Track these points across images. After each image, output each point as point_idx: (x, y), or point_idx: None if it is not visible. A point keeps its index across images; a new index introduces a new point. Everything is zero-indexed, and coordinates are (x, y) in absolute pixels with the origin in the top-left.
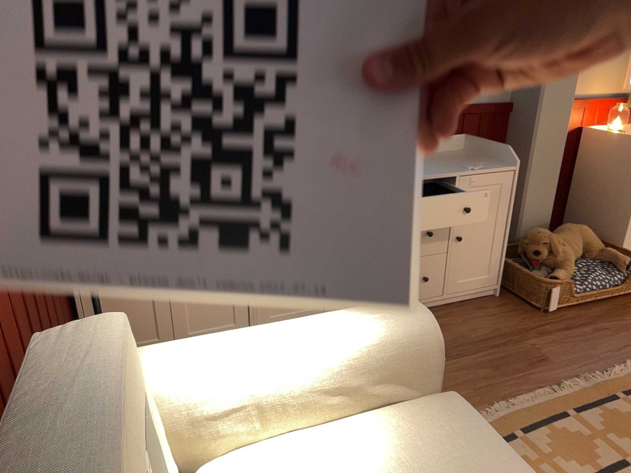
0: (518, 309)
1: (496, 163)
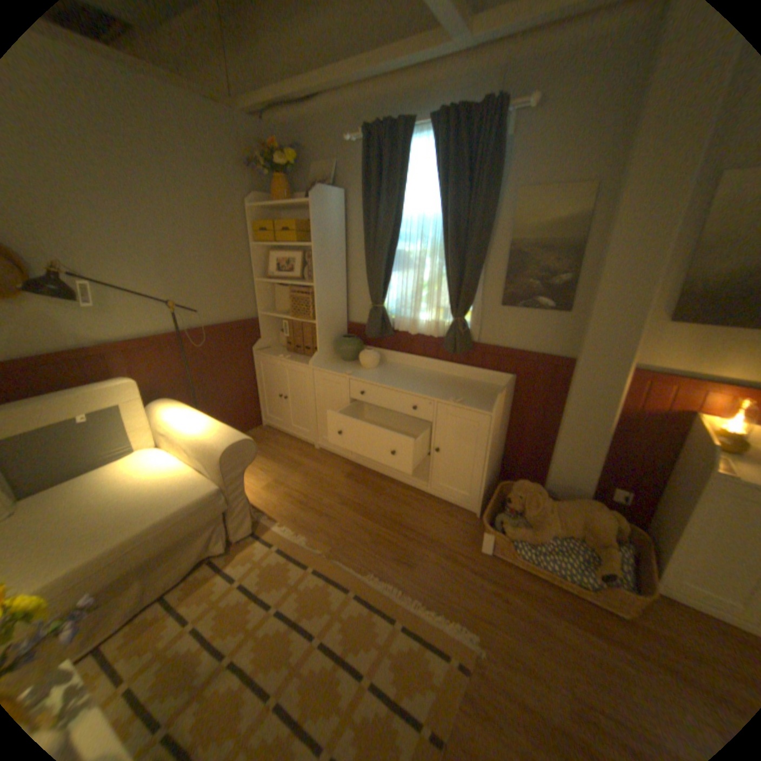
0: (470, 535)
1: (489, 405)
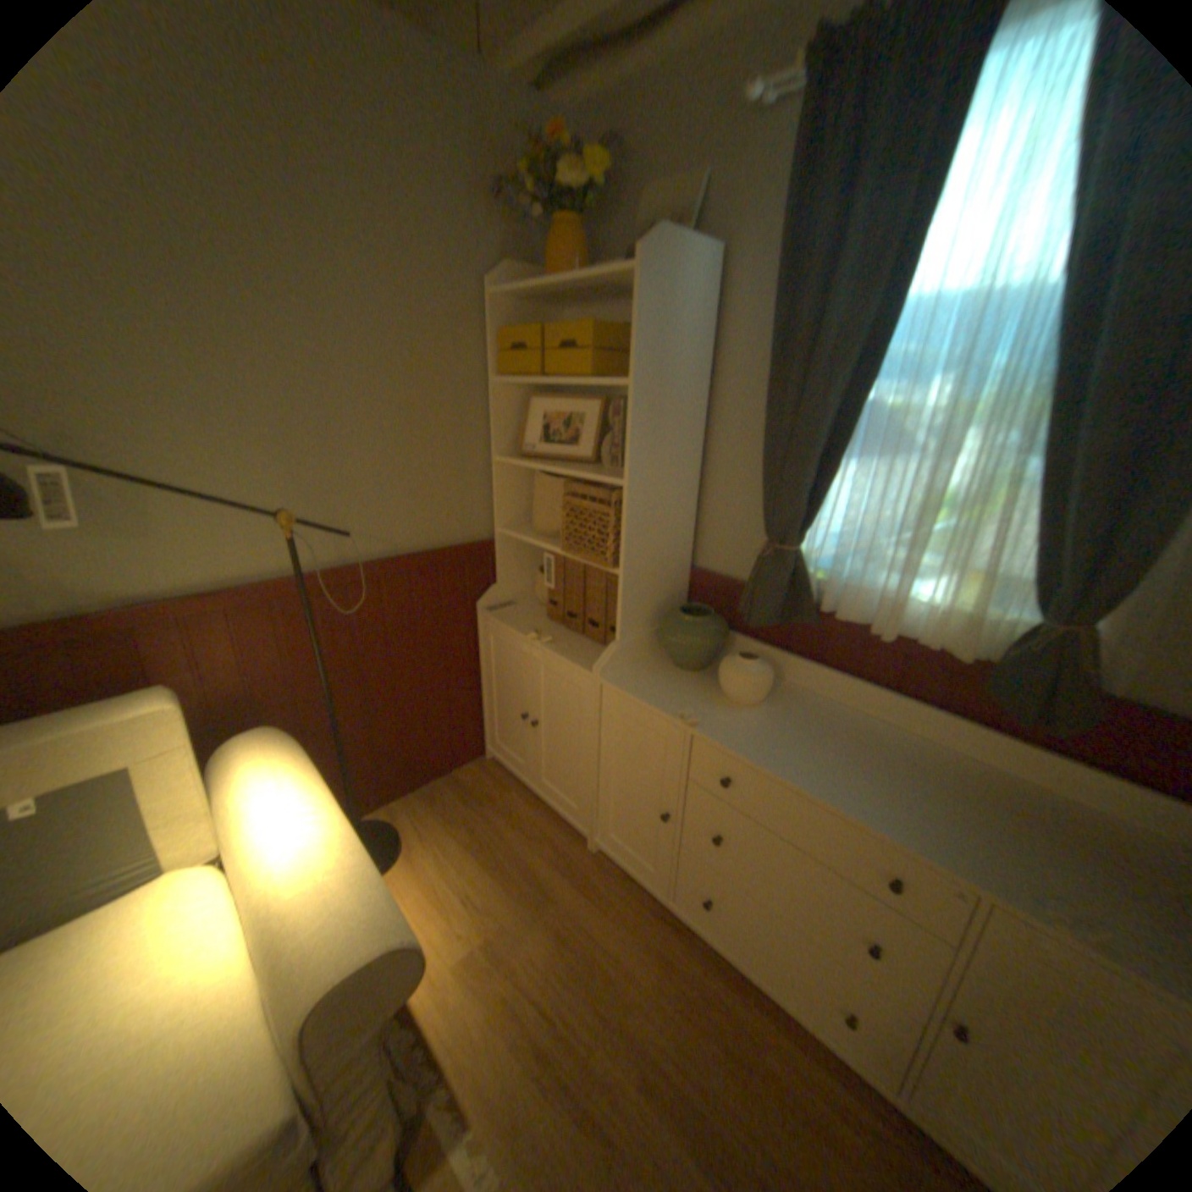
0: None
1: None
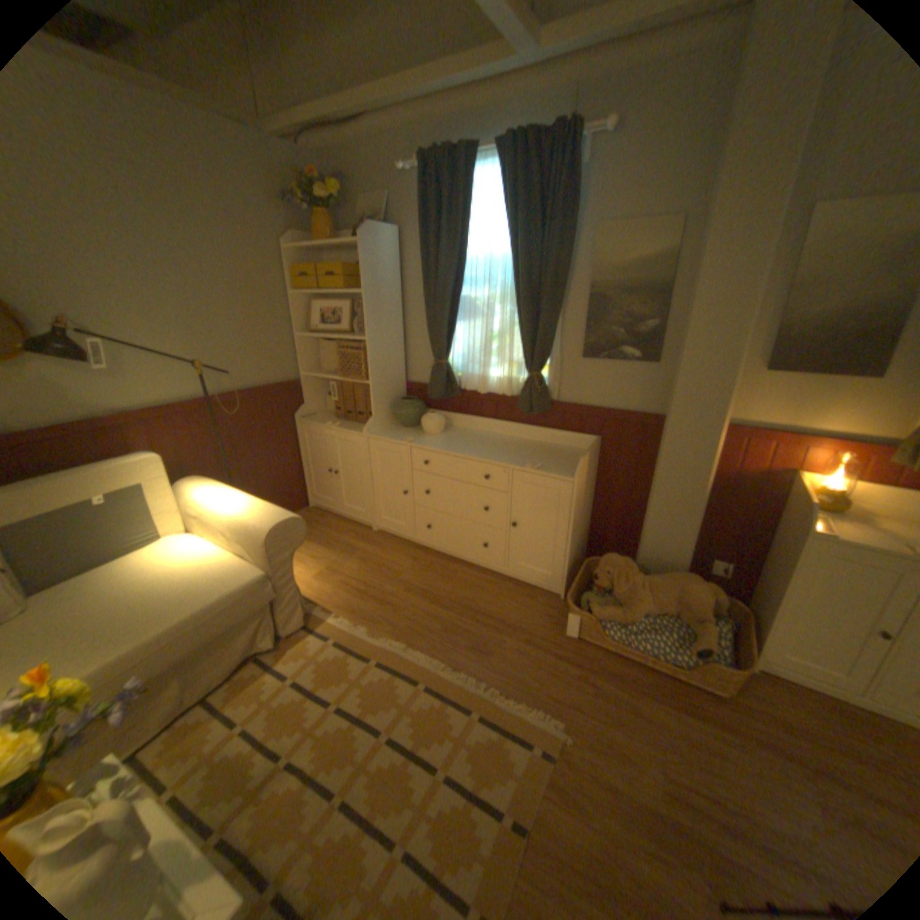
0: (554, 619)
1: (571, 471)
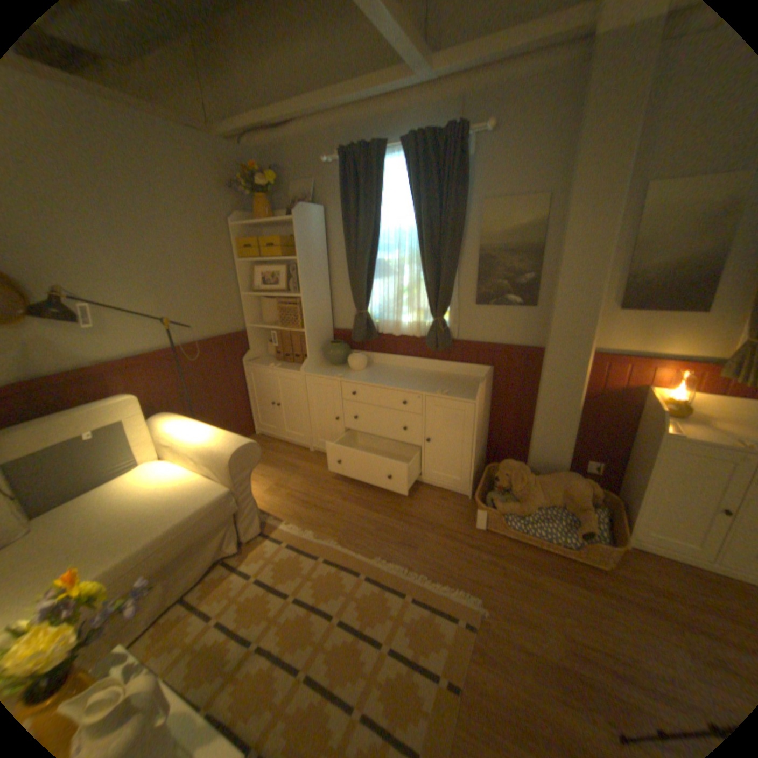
0: (465, 515)
1: (472, 395)
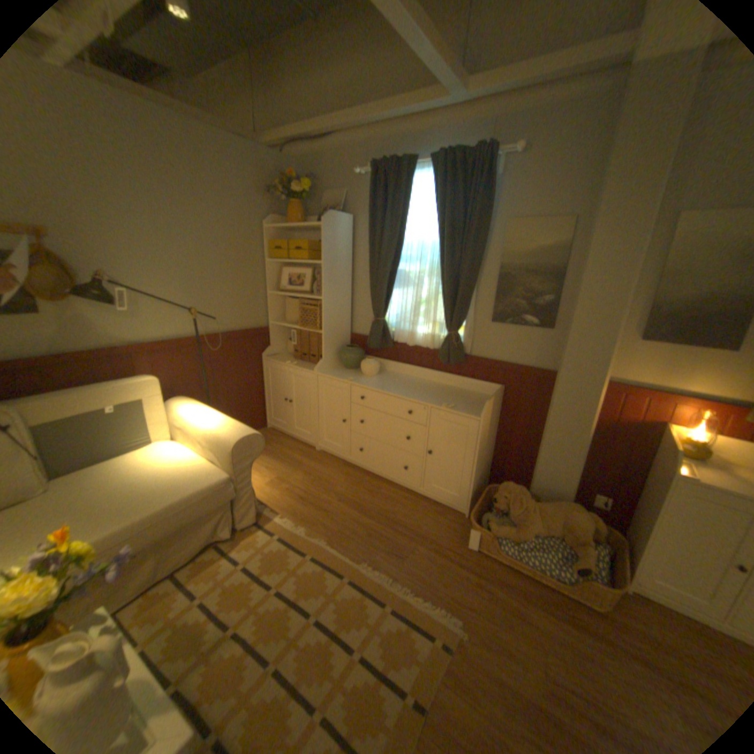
0: (459, 534)
1: (478, 412)
